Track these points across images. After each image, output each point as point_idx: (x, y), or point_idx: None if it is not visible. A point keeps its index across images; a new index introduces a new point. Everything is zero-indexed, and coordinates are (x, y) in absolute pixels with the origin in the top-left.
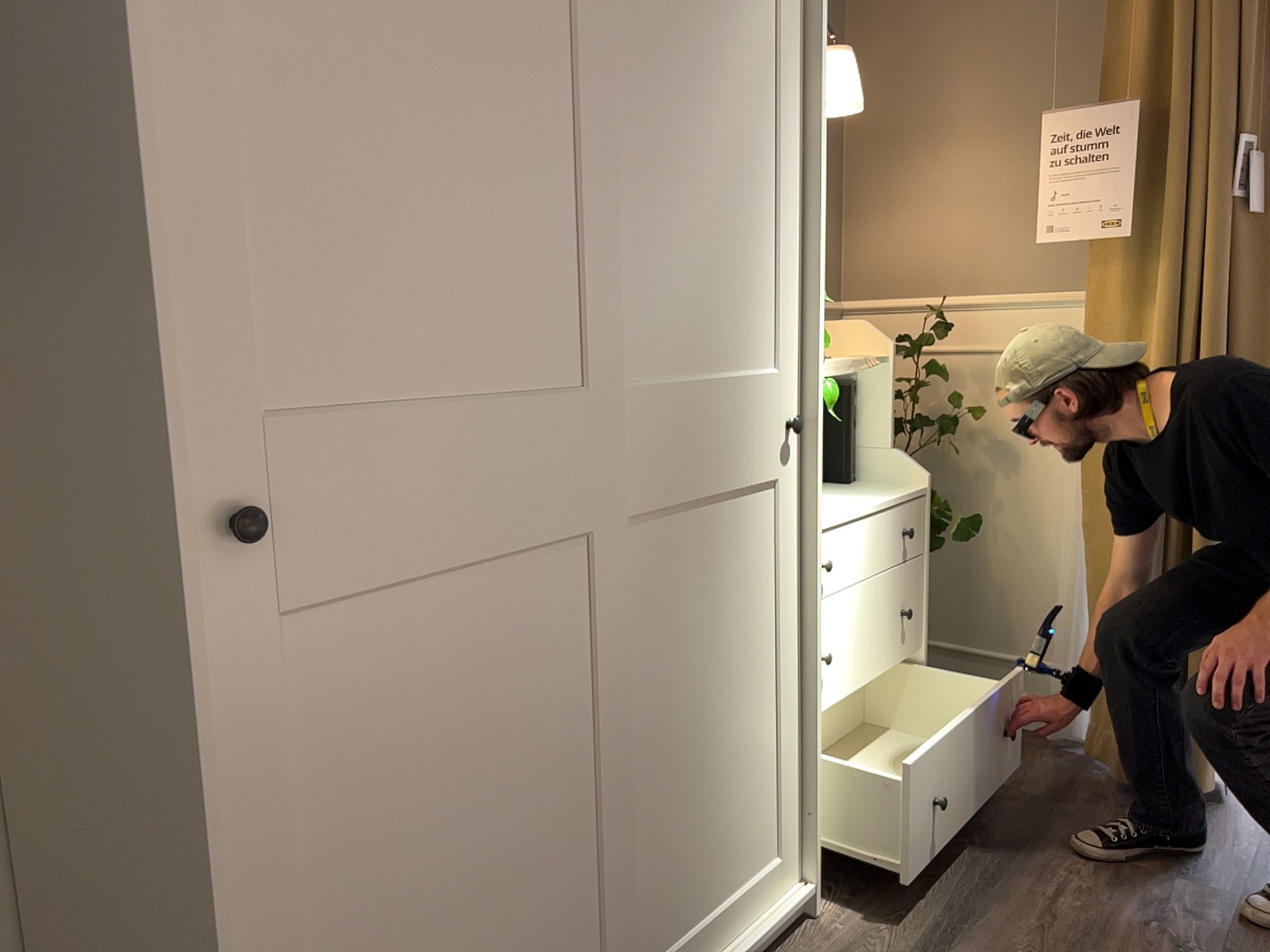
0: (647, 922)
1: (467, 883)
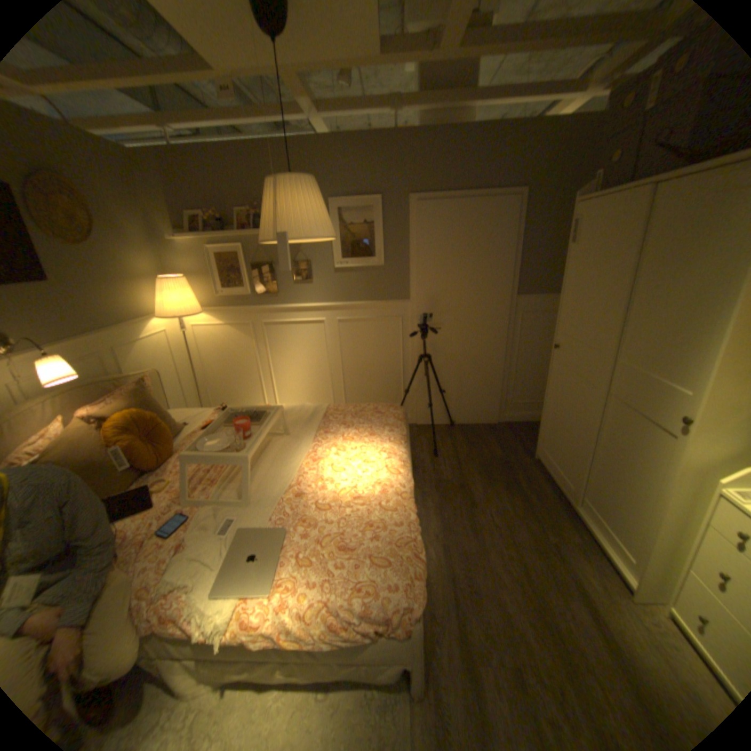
0: (594, 495)
1: (565, 427)
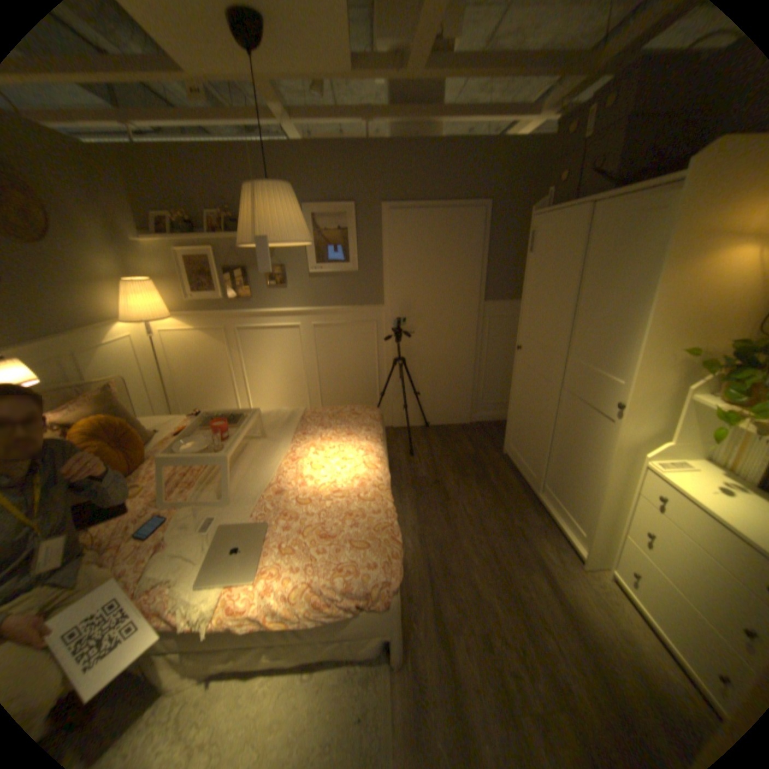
0: (552, 480)
1: (528, 421)
